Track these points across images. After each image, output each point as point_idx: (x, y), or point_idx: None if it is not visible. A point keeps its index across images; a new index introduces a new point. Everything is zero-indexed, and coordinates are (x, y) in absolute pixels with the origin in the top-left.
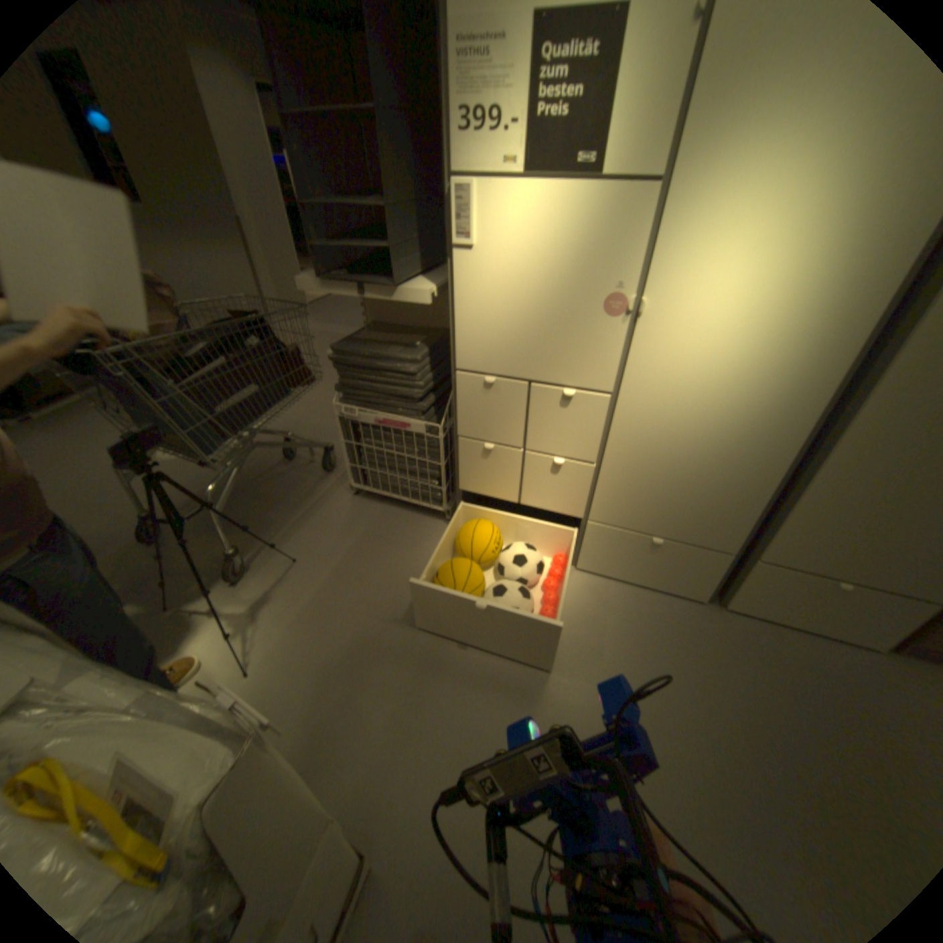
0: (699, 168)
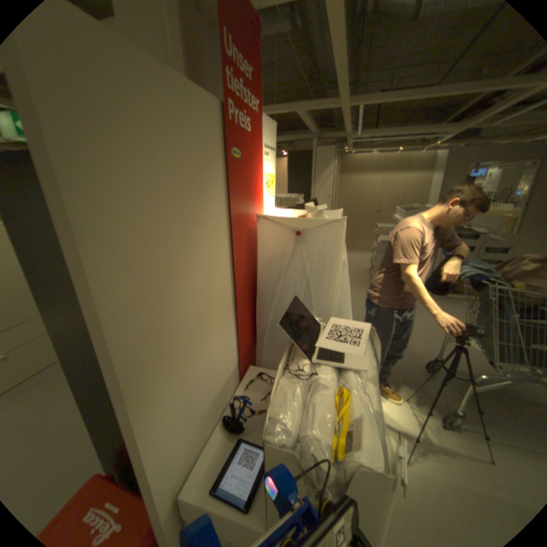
0: None
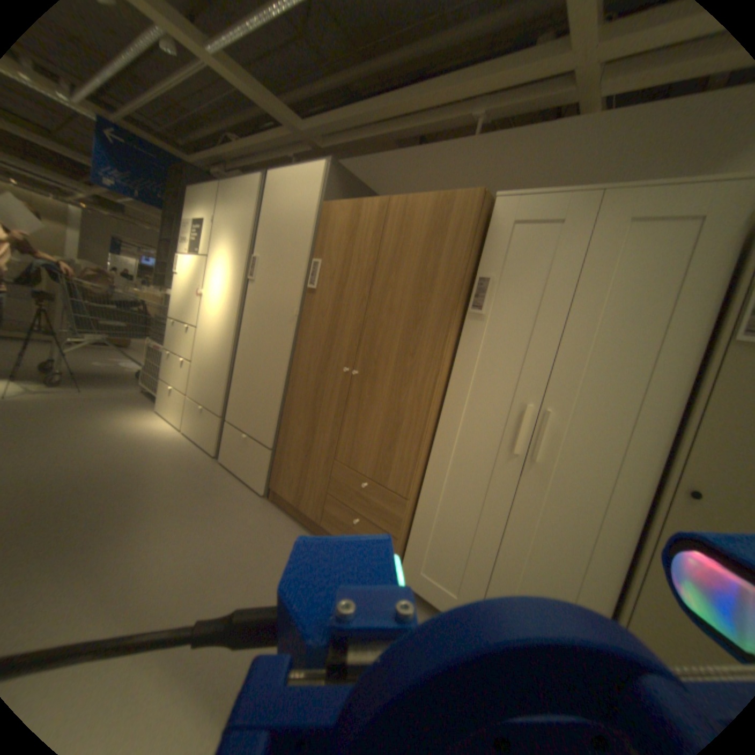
0: (209, 254)
